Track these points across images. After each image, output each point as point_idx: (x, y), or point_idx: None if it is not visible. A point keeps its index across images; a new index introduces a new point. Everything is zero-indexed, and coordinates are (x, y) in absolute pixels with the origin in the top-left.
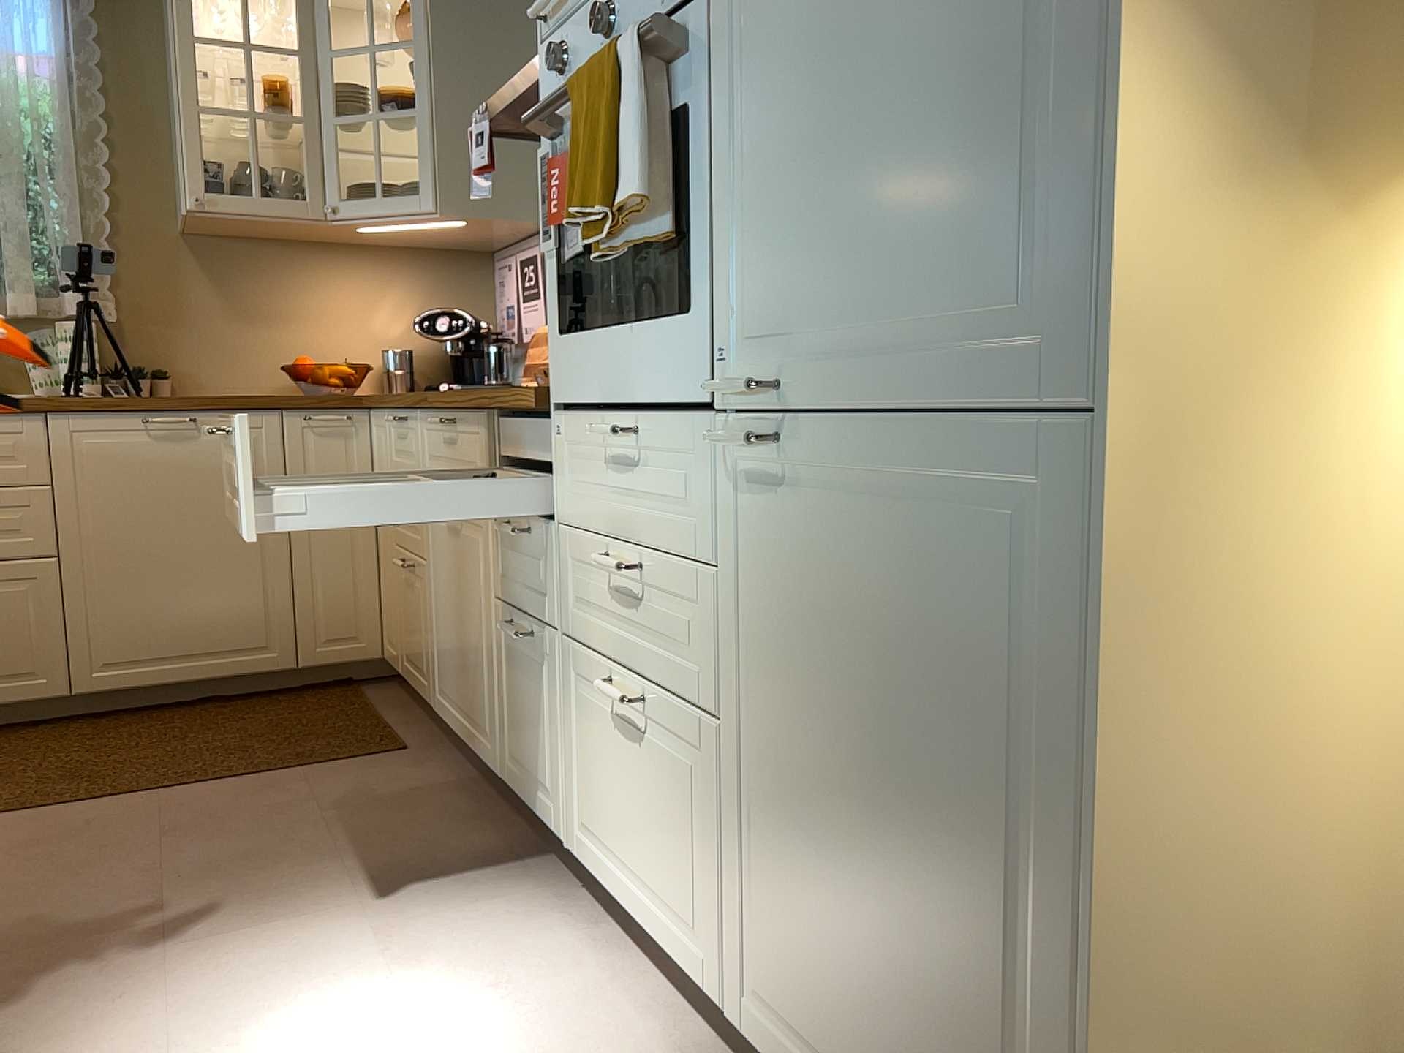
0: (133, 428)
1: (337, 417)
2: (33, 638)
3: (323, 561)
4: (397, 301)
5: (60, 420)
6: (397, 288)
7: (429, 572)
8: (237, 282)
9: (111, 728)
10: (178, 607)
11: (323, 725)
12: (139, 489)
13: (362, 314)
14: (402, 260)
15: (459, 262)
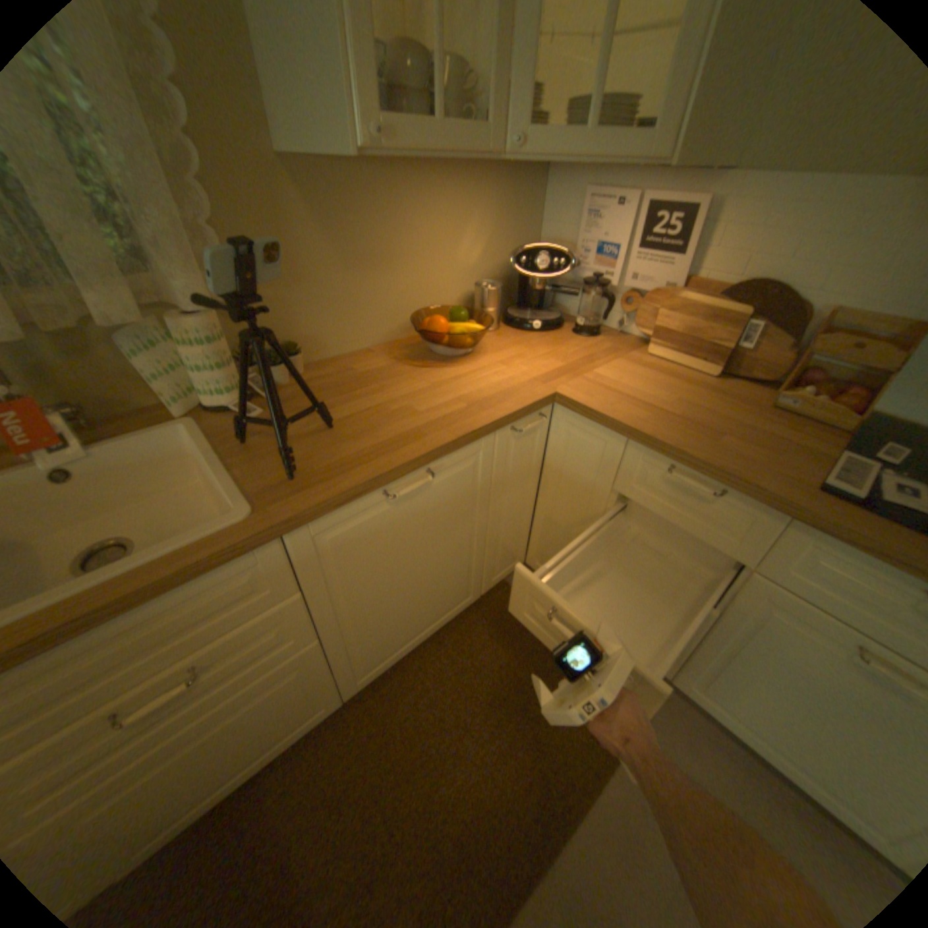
0: (376, 505)
1: (541, 423)
2: (311, 698)
3: (506, 529)
4: (479, 227)
5: (299, 534)
6: (479, 212)
7: (733, 632)
8: (345, 222)
9: (382, 711)
10: (415, 612)
11: (549, 671)
12: (384, 553)
13: (452, 246)
14: (486, 178)
15: (525, 178)
